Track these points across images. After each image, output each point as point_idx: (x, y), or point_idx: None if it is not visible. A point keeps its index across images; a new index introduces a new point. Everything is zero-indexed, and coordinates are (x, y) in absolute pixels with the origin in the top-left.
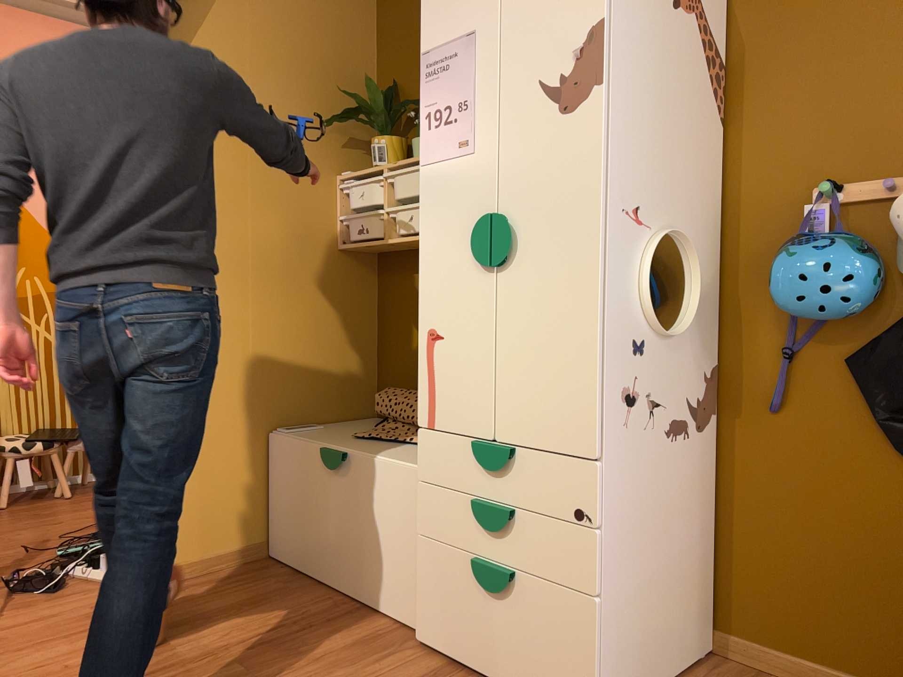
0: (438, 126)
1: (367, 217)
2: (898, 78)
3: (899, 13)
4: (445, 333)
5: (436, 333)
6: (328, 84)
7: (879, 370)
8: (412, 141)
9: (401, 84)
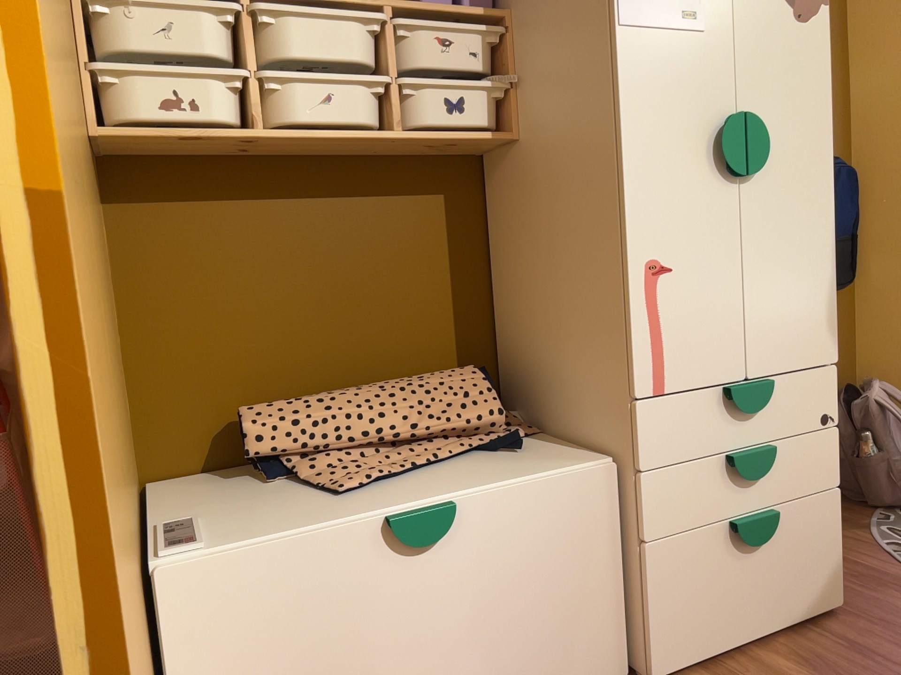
0: None
1: (194, 81)
2: None
3: None
4: (675, 264)
5: (663, 266)
6: None
7: None
8: None
9: None
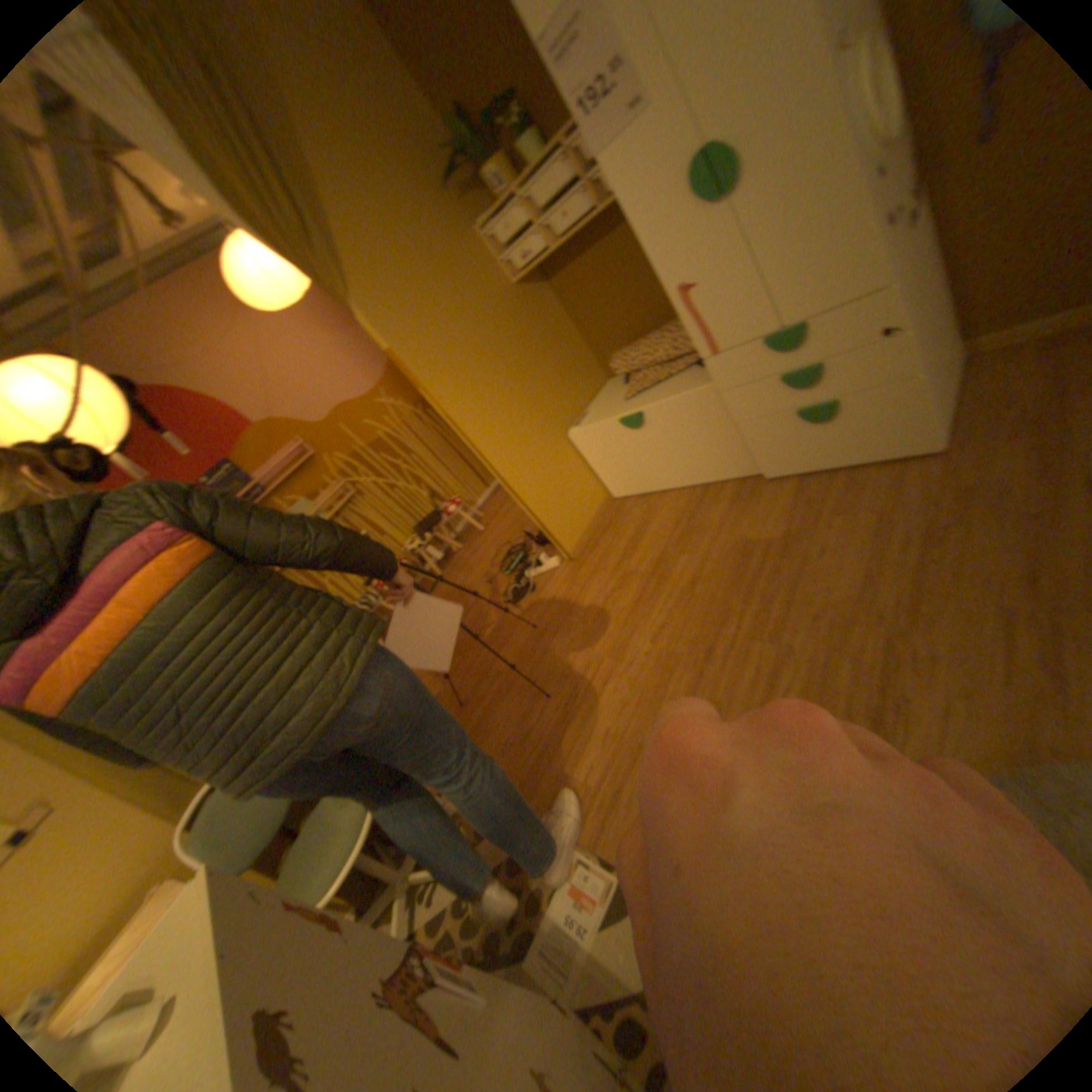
0: (598, 102)
1: (524, 239)
2: None
3: None
4: (697, 277)
5: (689, 282)
6: (414, 146)
7: None
8: (516, 142)
9: (462, 96)
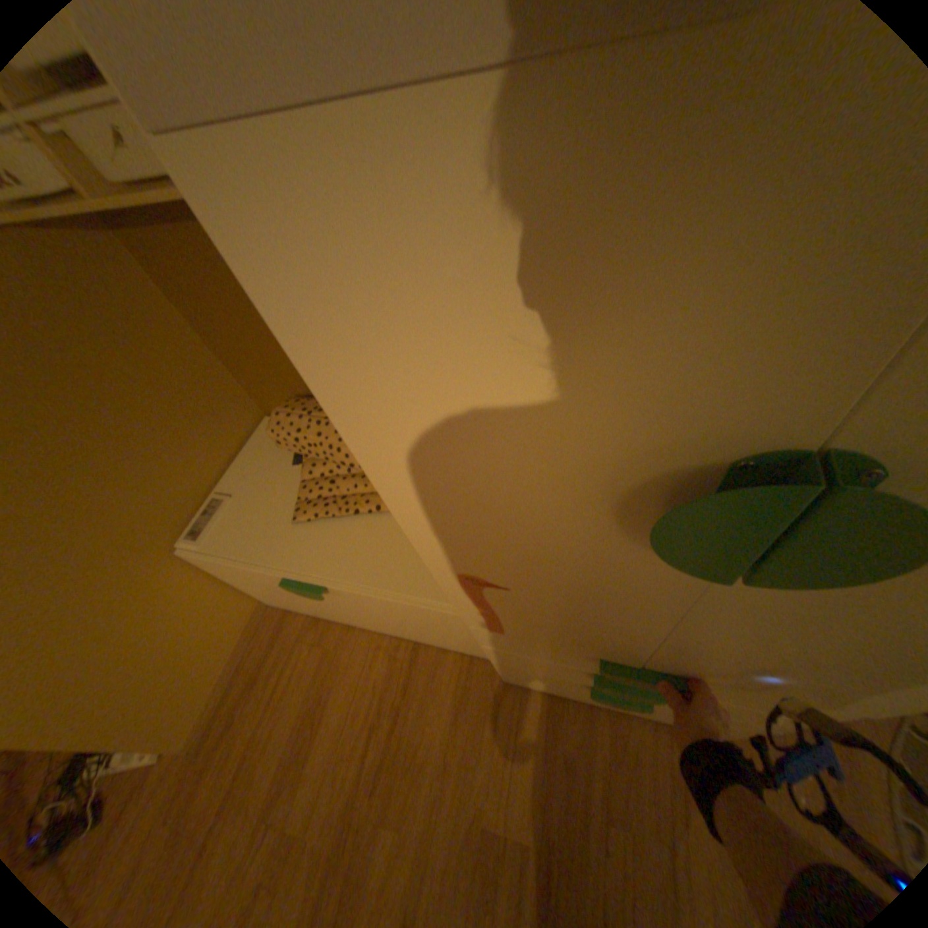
0: None
1: None
2: None
3: None
4: (514, 586)
5: (489, 581)
6: None
7: None
8: None
9: None
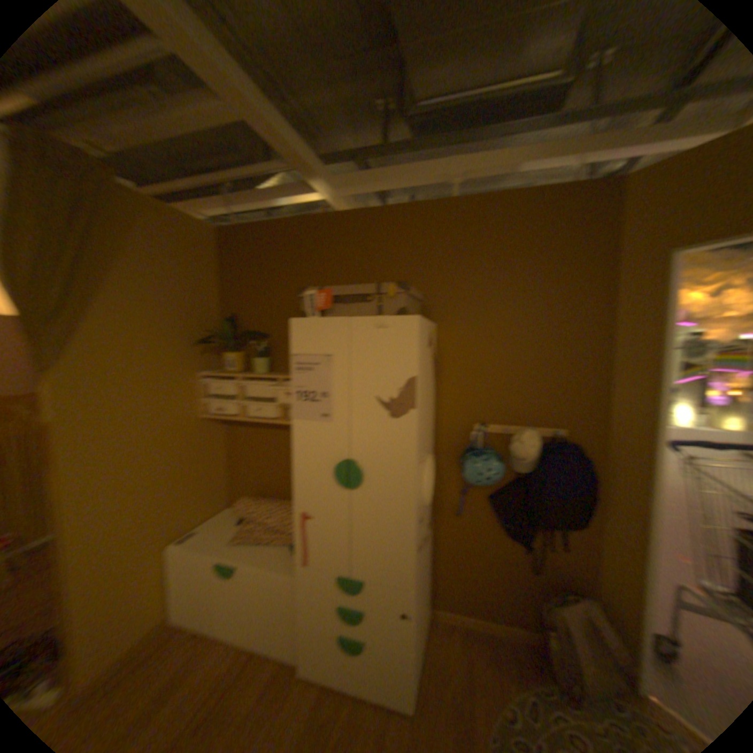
0: (303, 401)
1: (221, 403)
2: (508, 384)
3: (509, 356)
4: (312, 518)
5: (306, 517)
6: (187, 316)
7: (501, 506)
8: (250, 359)
9: (235, 316)
